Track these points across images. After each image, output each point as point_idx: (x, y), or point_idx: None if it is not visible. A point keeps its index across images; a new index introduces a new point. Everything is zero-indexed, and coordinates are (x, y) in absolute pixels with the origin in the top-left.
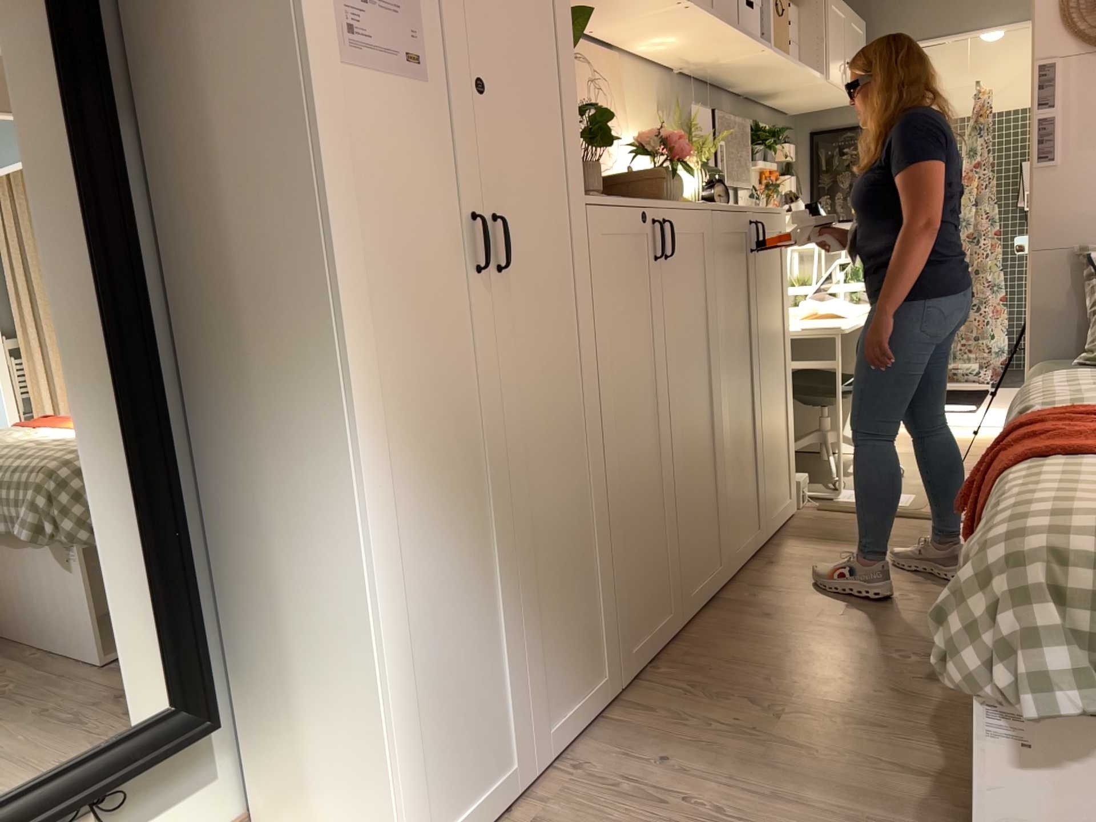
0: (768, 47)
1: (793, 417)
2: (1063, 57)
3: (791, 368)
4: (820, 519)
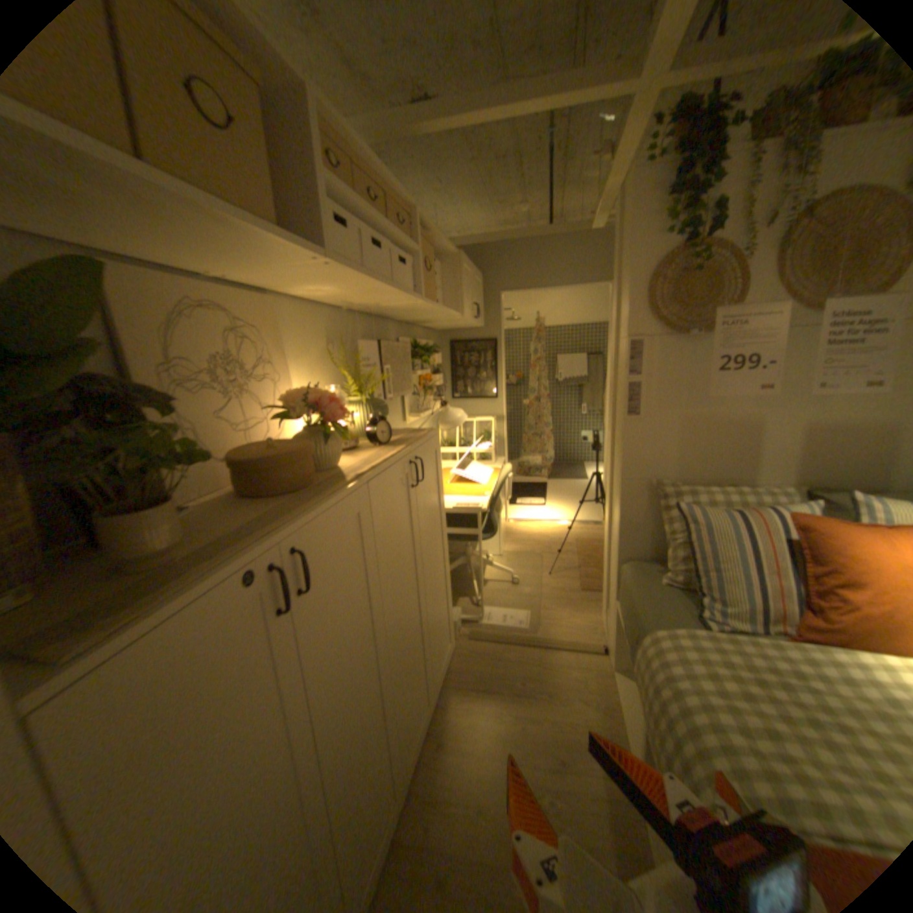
0: (420, 297)
1: (448, 583)
2: (648, 335)
3: (446, 548)
4: (469, 654)
